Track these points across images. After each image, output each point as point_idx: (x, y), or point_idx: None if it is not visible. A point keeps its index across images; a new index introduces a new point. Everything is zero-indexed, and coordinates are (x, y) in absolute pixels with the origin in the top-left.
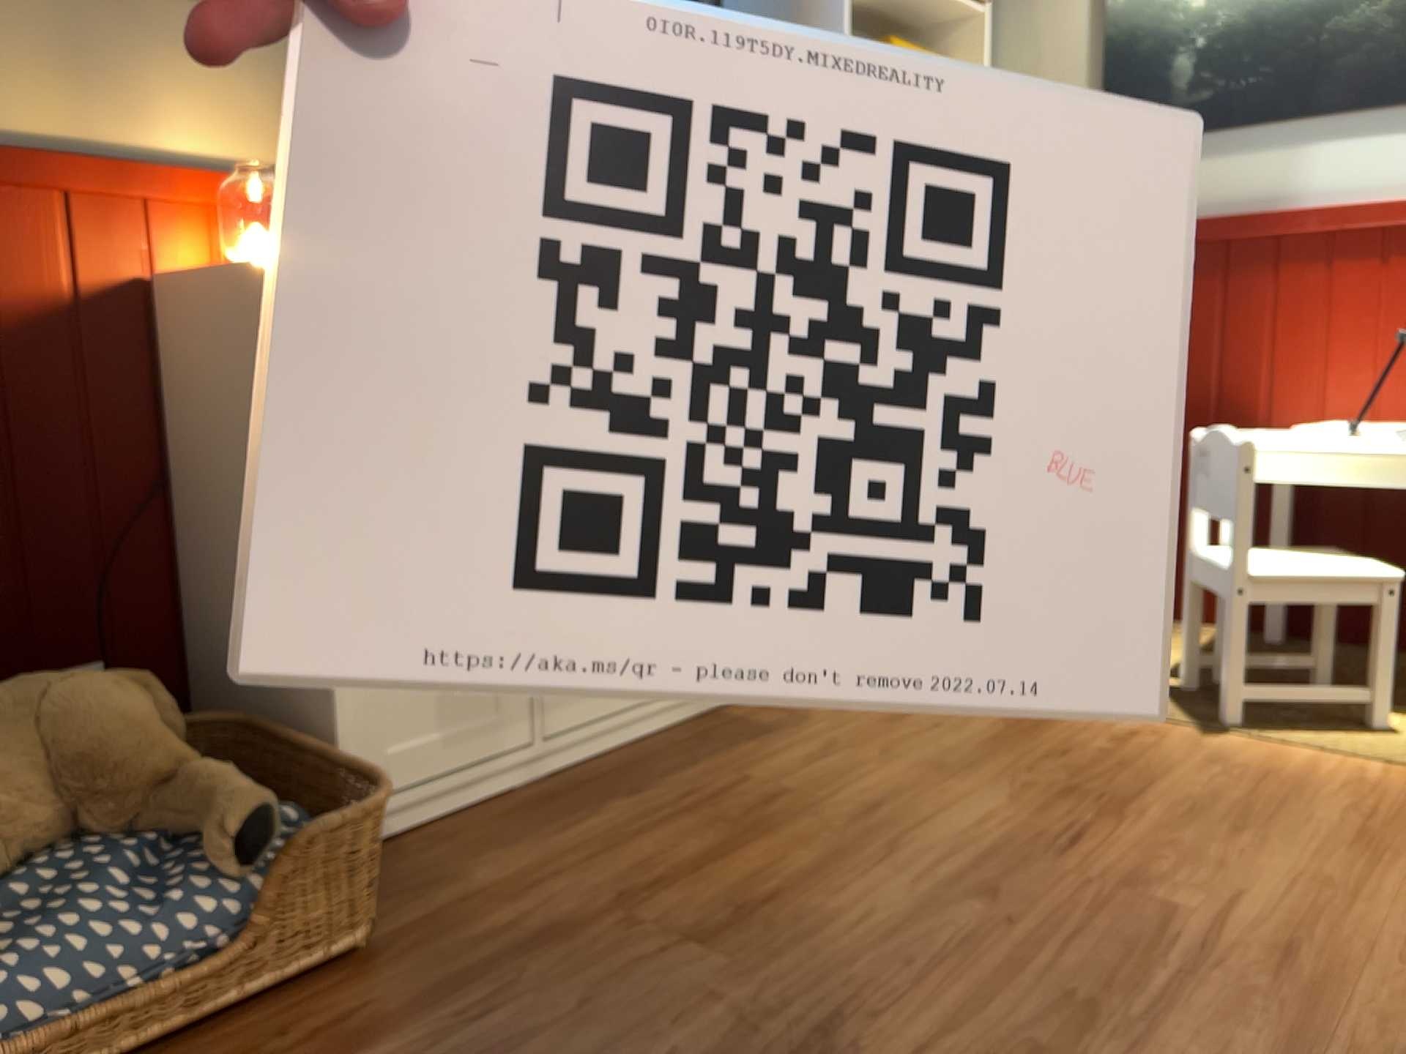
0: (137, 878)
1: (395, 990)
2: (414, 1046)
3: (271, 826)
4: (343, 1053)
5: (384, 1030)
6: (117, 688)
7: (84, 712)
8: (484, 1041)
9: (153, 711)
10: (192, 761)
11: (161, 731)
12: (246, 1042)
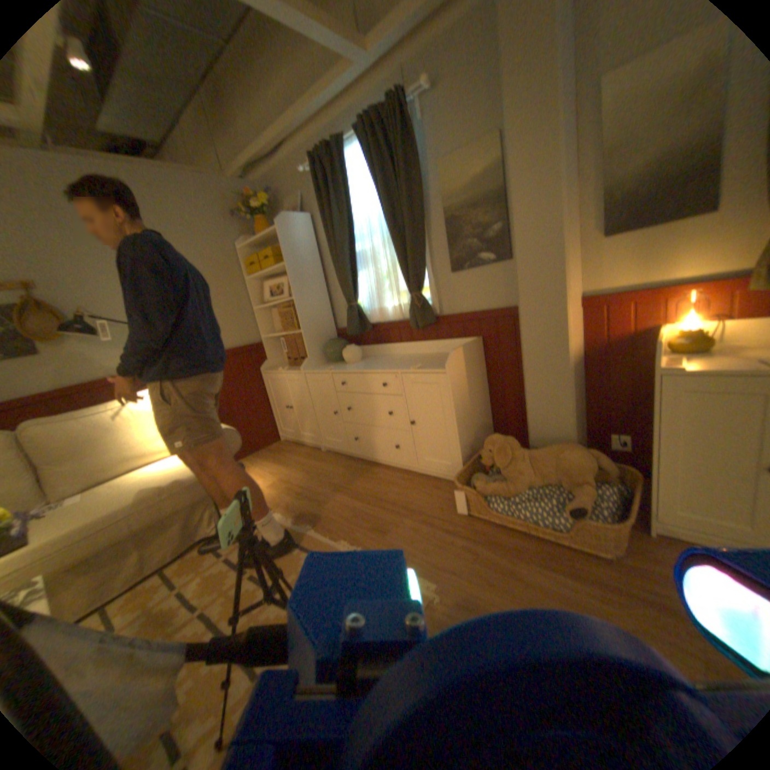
0: (560, 504)
1: (604, 577)
2: (585, 591)
3: (588, 514)
4: (573, 576)
5: (587, 581)
6: (583, 457)
7: (570, 460)
8: (599, 607)
9: (594, 465)
10: (593, 484)
11: (592, 472)
12: (564, 555)
